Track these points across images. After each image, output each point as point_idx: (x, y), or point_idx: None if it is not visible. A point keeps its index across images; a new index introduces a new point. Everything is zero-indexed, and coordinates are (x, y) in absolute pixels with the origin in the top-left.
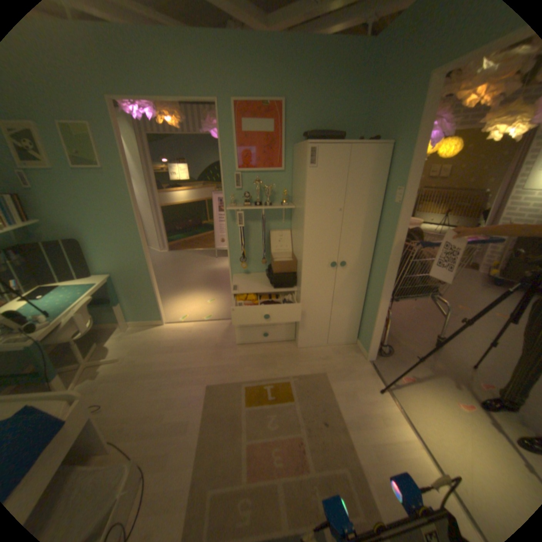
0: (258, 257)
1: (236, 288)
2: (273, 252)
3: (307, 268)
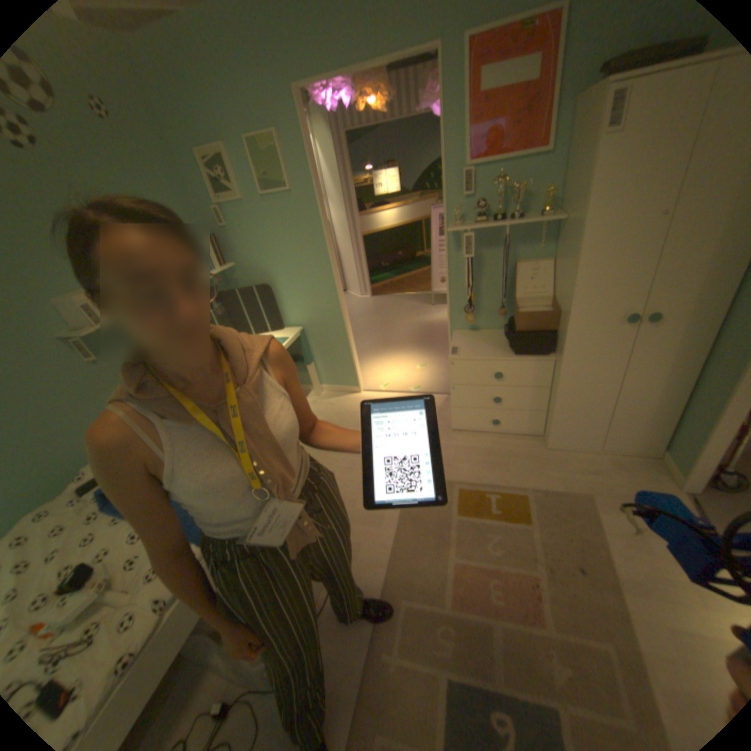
0: (494, 305)
1: (455, 351)
2: (519, 296)
3: (578, 324)
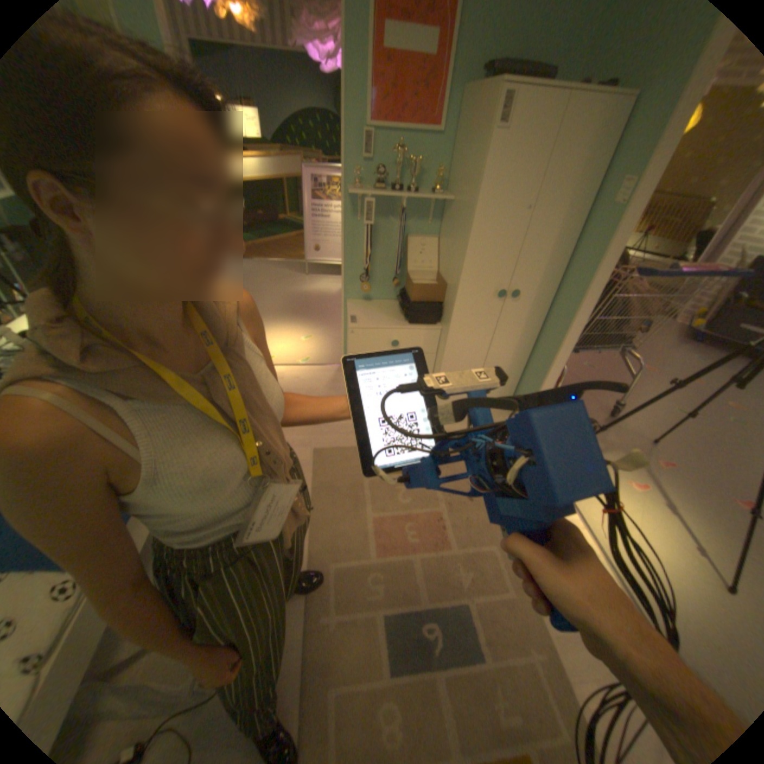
0: (386, 277)
1: (355, 321)
2: (410, 270)
3: (463, 297)
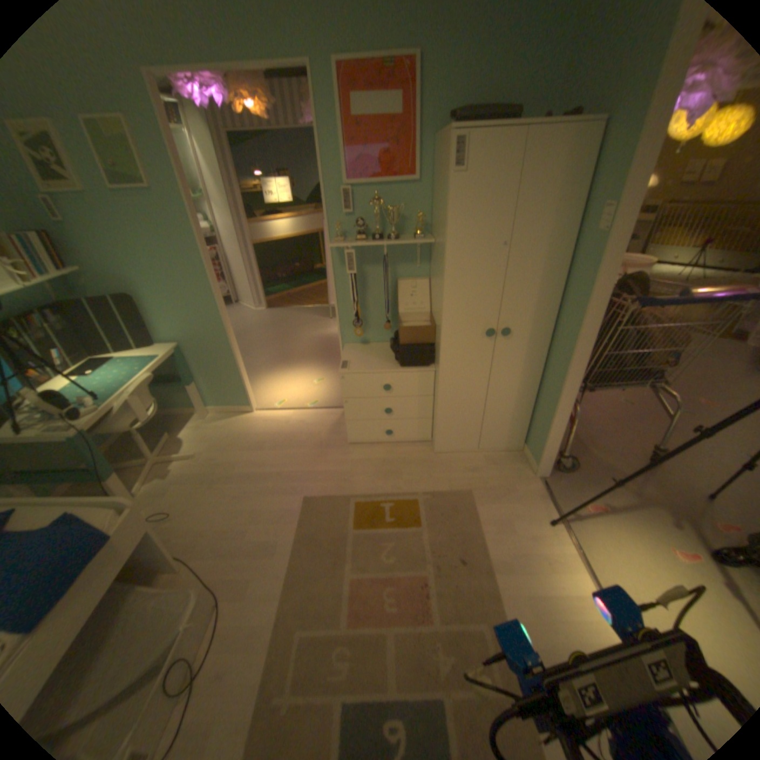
0: (381, 320)
1: (346, 366)
2: (401, 312)
3: (449, 338)
